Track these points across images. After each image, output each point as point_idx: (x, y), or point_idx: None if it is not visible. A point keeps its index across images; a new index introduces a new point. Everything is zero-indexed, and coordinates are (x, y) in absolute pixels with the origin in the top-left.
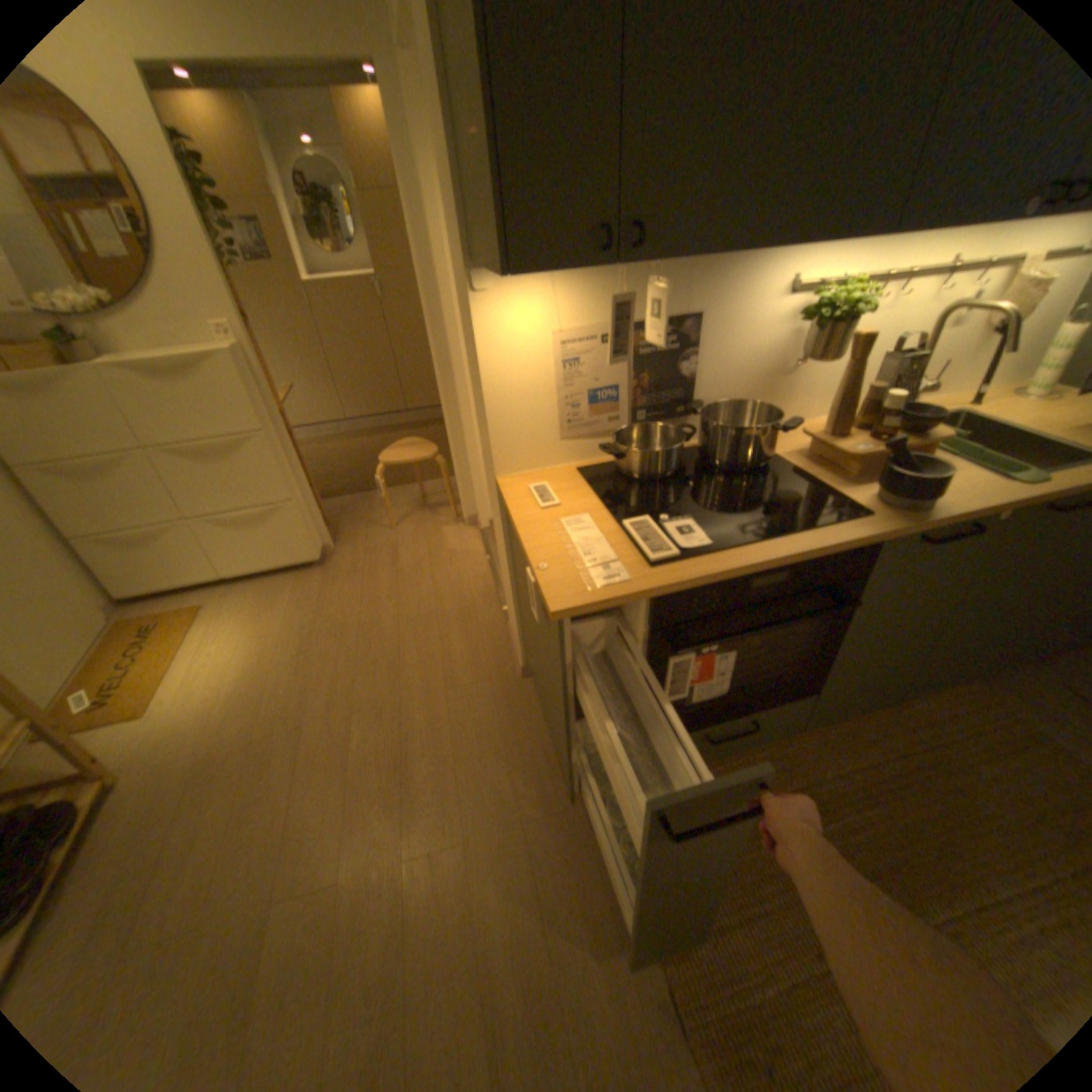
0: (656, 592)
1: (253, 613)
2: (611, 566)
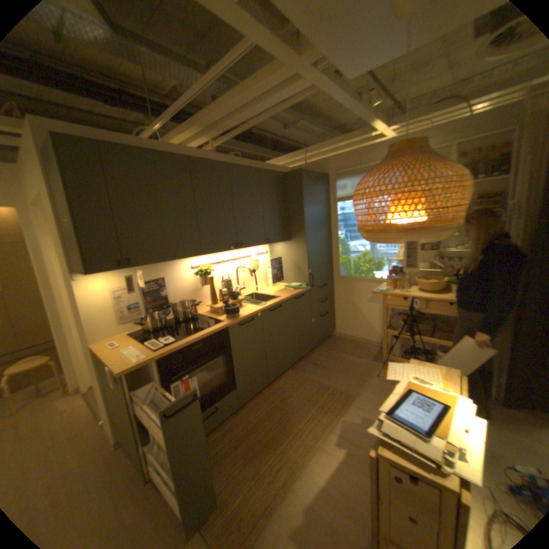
0: (156, 358)
1: None
2: (140, 356)
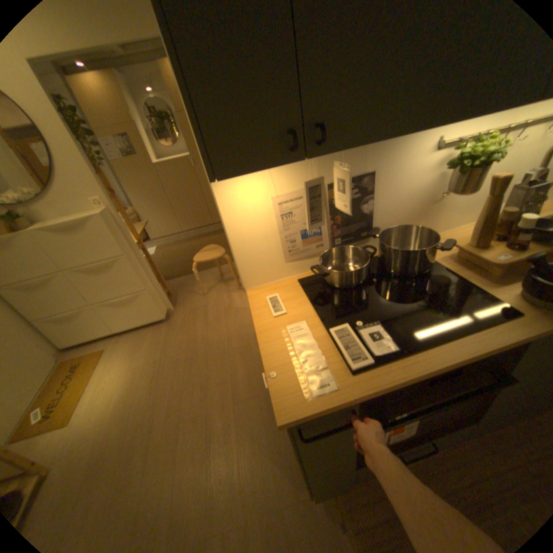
0: (359, 401)
1: (129, 353)
2: (323, 374)
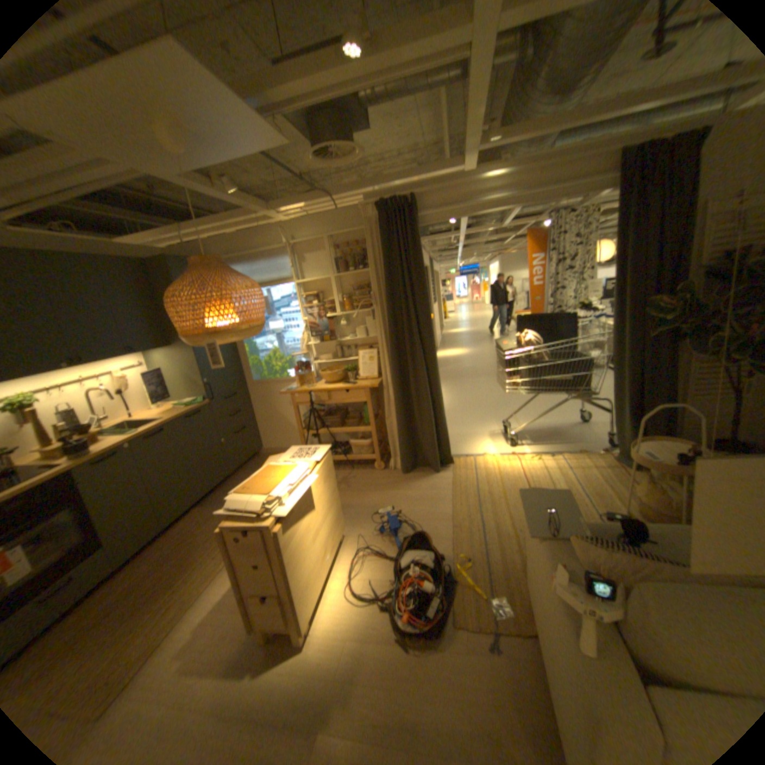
0: None
1: None
2: None
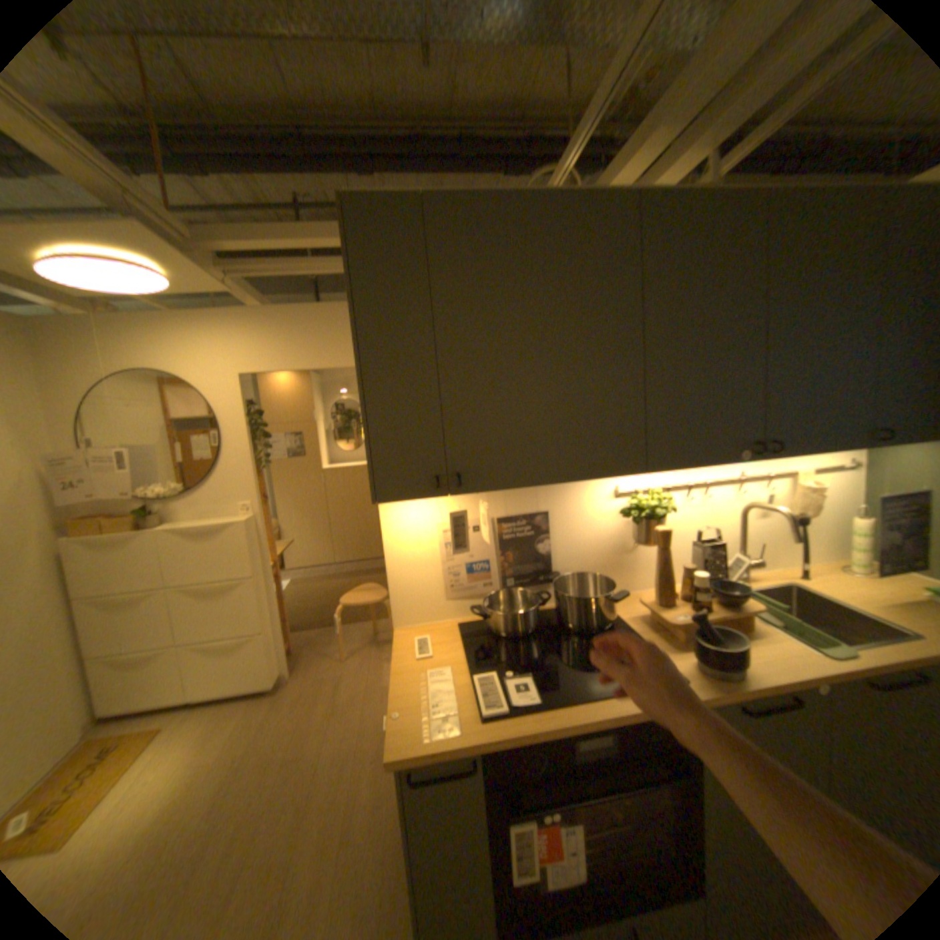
0: (479, 750)
1: (199, 741)
2: (450, 720)
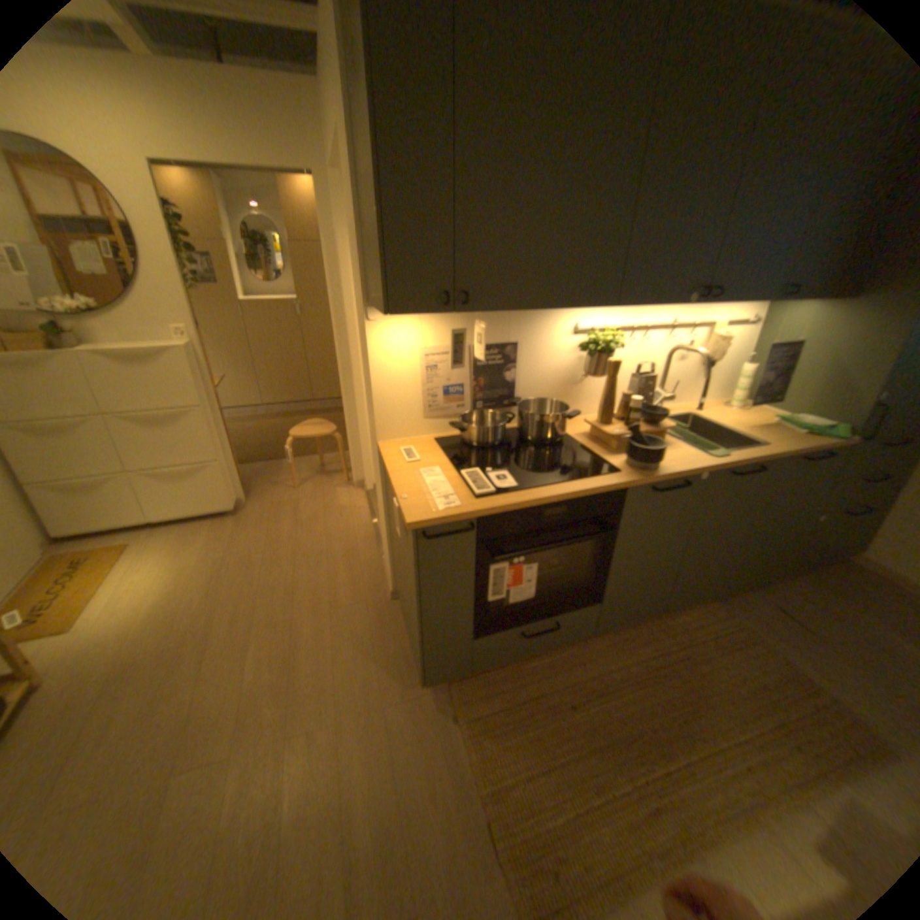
0: (476, 514)
1: (172, 551)
2: (449, 497)
